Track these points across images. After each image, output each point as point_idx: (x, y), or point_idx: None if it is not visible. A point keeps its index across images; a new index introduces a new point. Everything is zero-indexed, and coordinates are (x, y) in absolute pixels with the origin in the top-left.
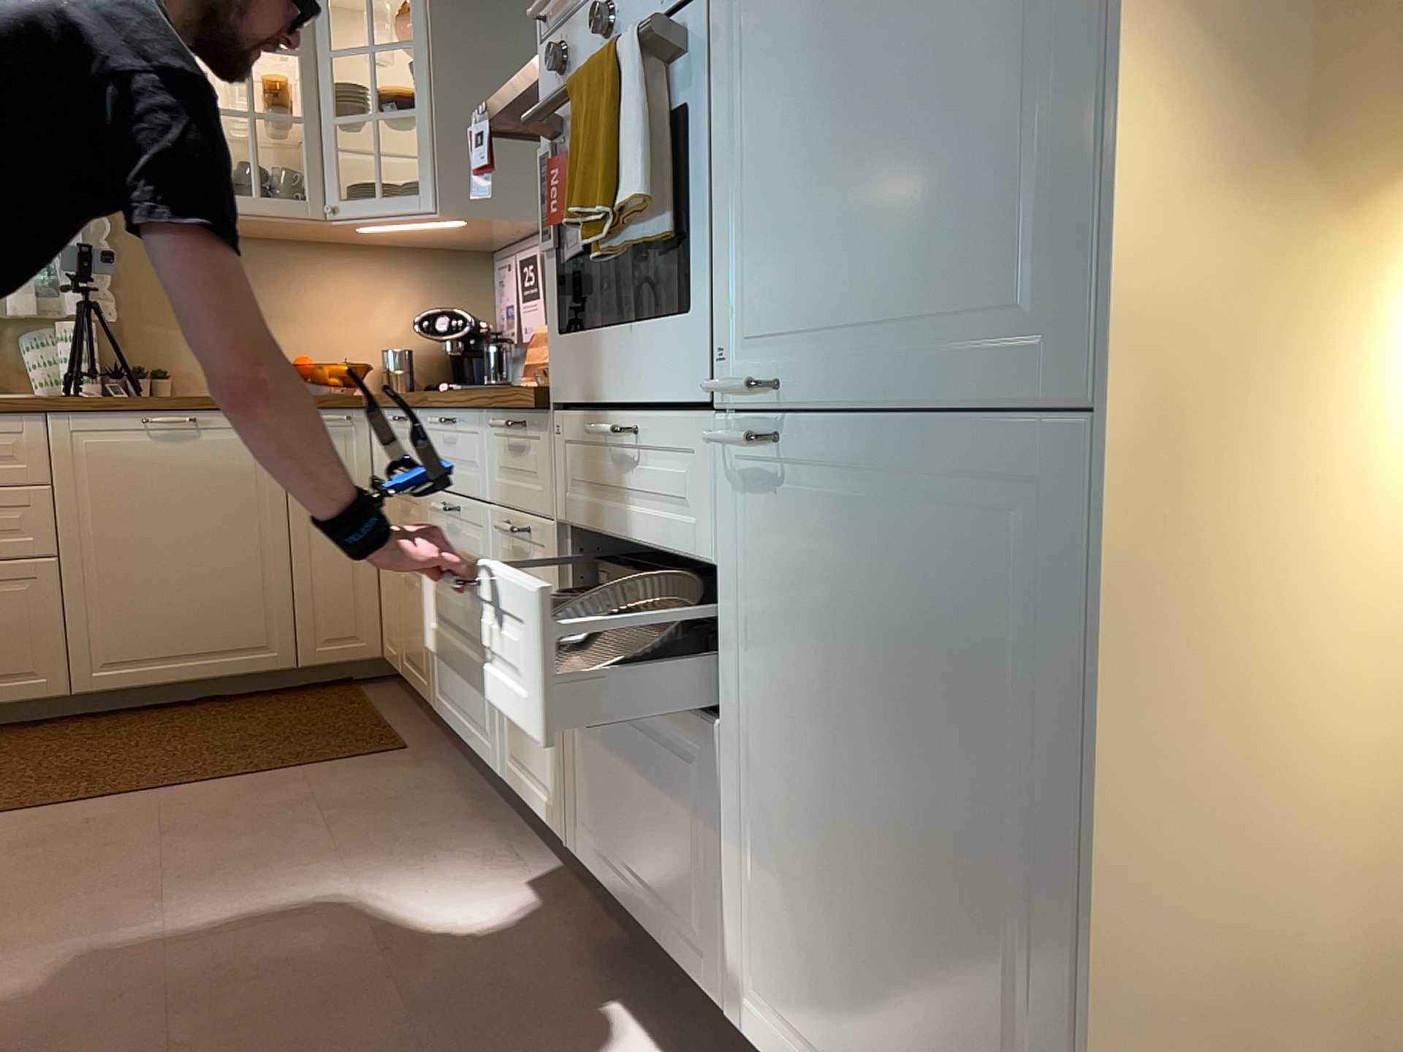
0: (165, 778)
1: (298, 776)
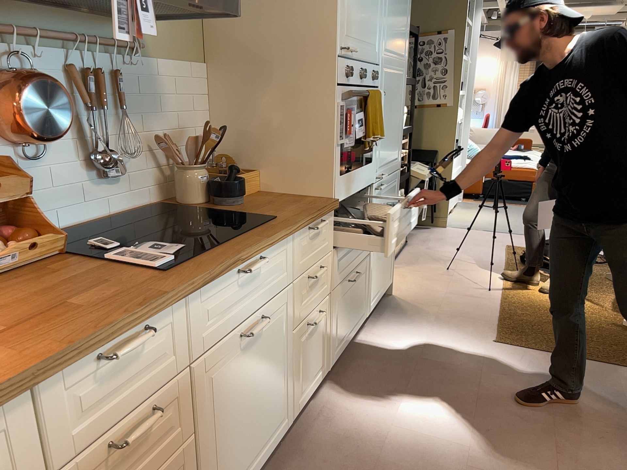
0: None
1: None
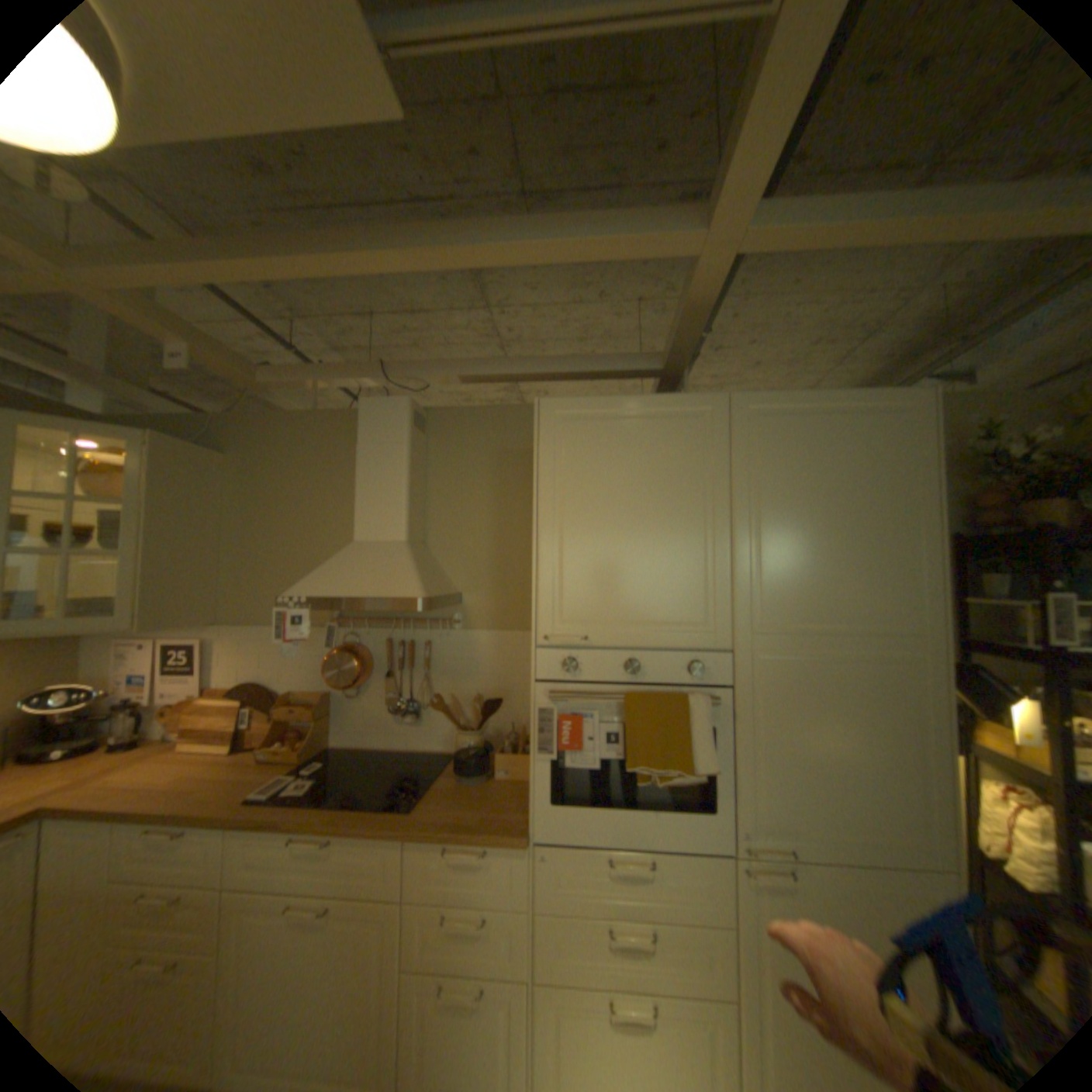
0: None
1: None
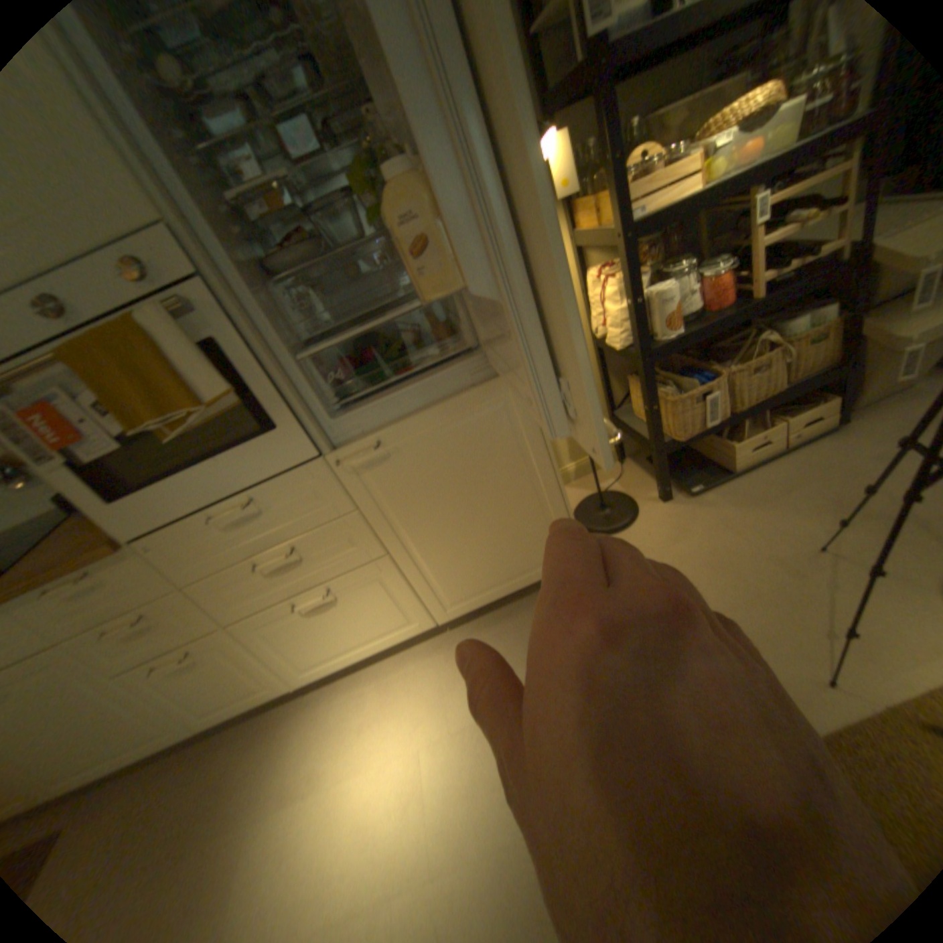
0: None
1: None
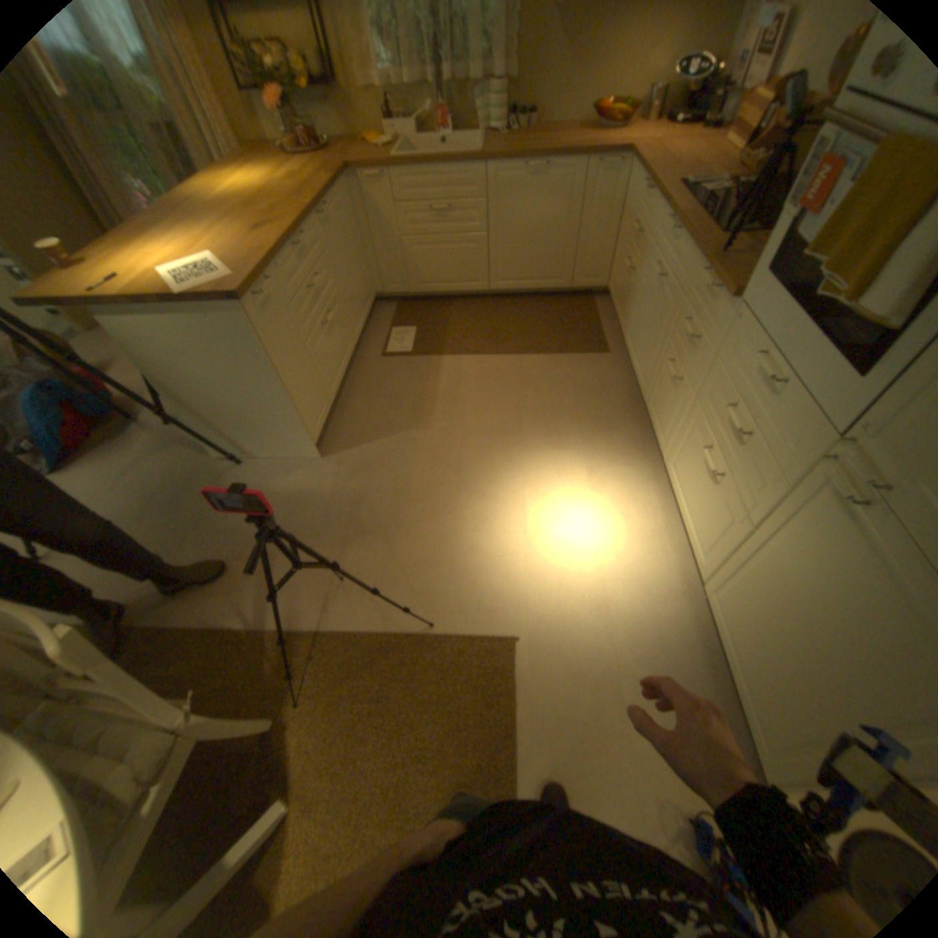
0: (518, 347)
1: (564, 360)
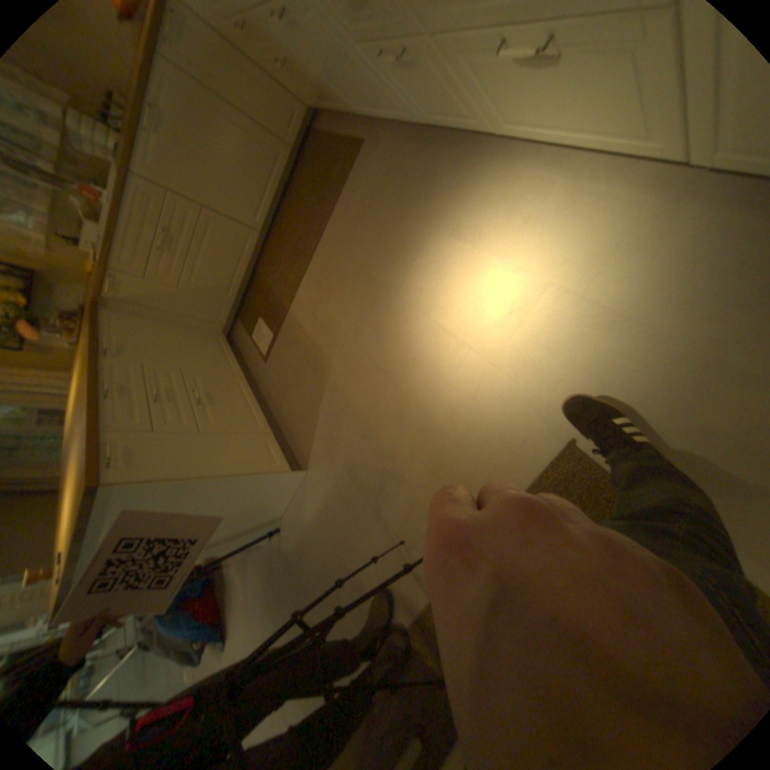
0: (317, 231)
1: (348, 189)
